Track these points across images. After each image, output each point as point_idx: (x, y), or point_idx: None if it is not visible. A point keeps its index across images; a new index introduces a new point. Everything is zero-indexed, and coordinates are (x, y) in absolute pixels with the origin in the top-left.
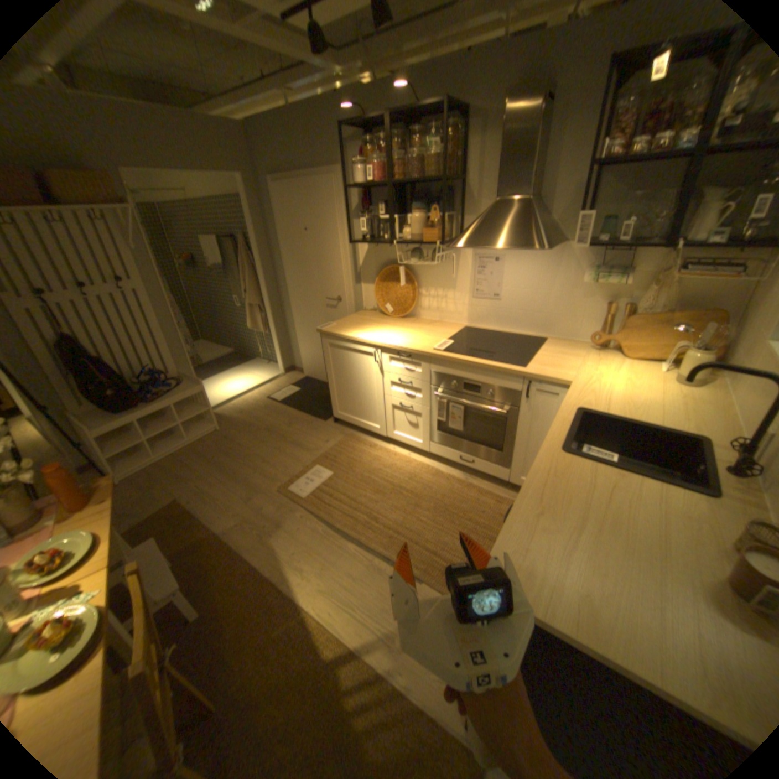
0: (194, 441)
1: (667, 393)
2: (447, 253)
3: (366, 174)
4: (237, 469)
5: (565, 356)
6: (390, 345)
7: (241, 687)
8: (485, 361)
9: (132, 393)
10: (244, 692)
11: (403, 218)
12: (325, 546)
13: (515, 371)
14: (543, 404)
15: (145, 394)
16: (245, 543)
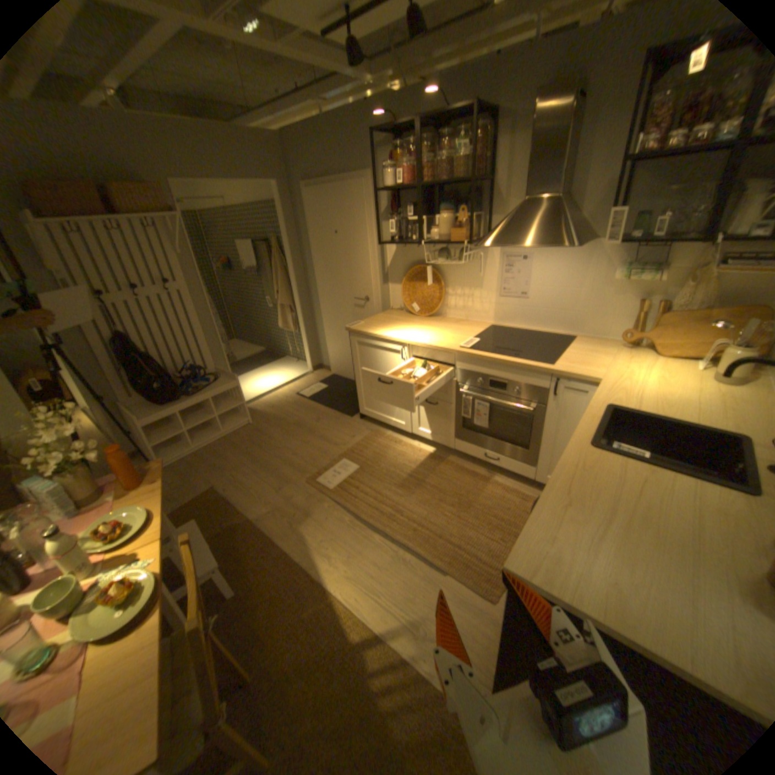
0: (229, 433)
1: (705, 392)
2: (475, 252)
3: (395, 177)
4: (269, 459)
5: (595, 353)
6: (417, 342)
7: (274, 661)
8: (512, 358)
9: (174, 386)
10: (277, 666)
11: (431, 219)
12: (352, 535)
13: (543, 368)
14: (572, 402)
15: (186, 387)
16: (277, 529)
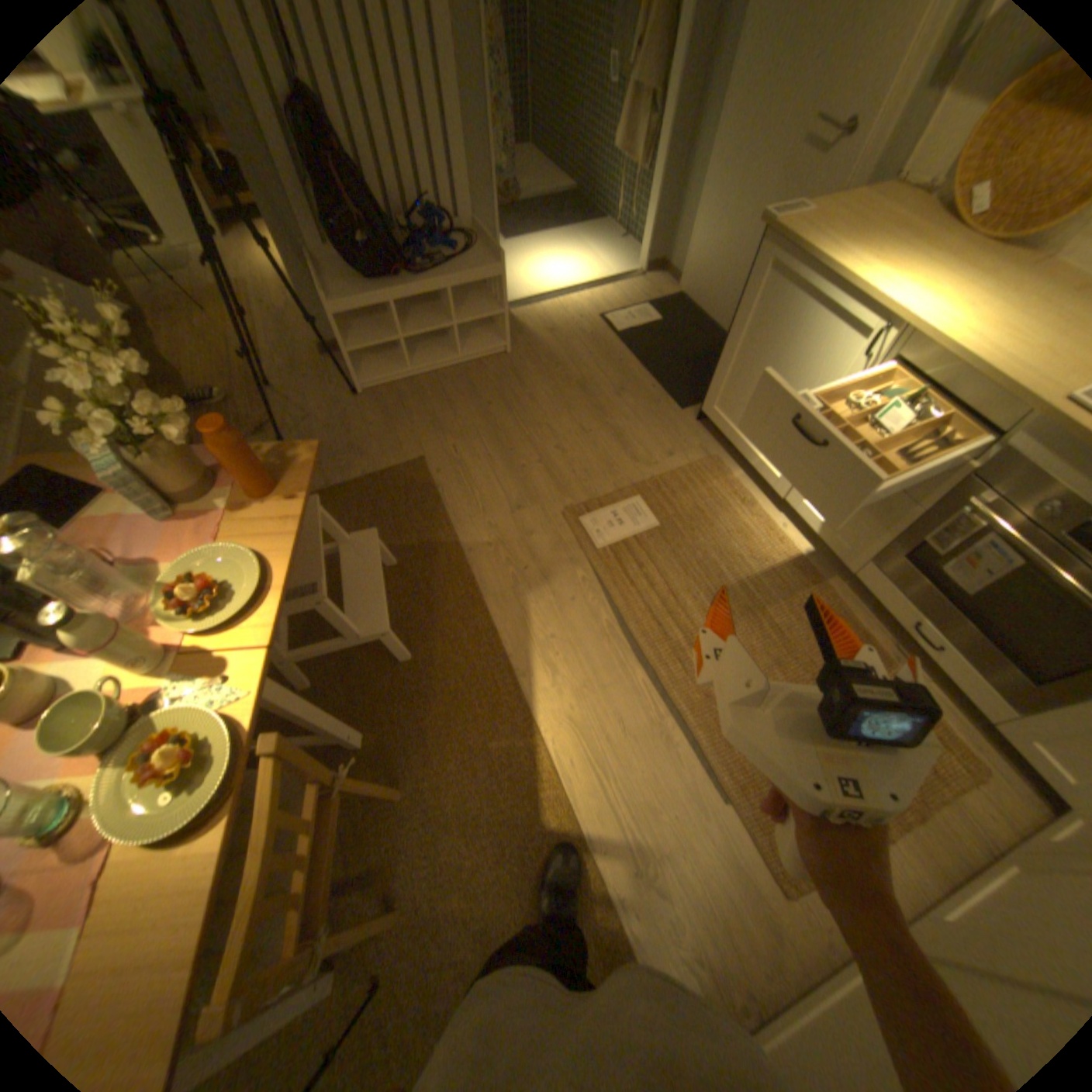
0: (471, 362)
1: None
2: None
3: None
4: (517, 442)
5: None
6: (943, 331)
7: (435, 791)
8: None
9: (397, 241)
10: (437, 800)
11: None
12: (604, 651)
13: None
14: None
15: (415, 251)
16: (494, 582)
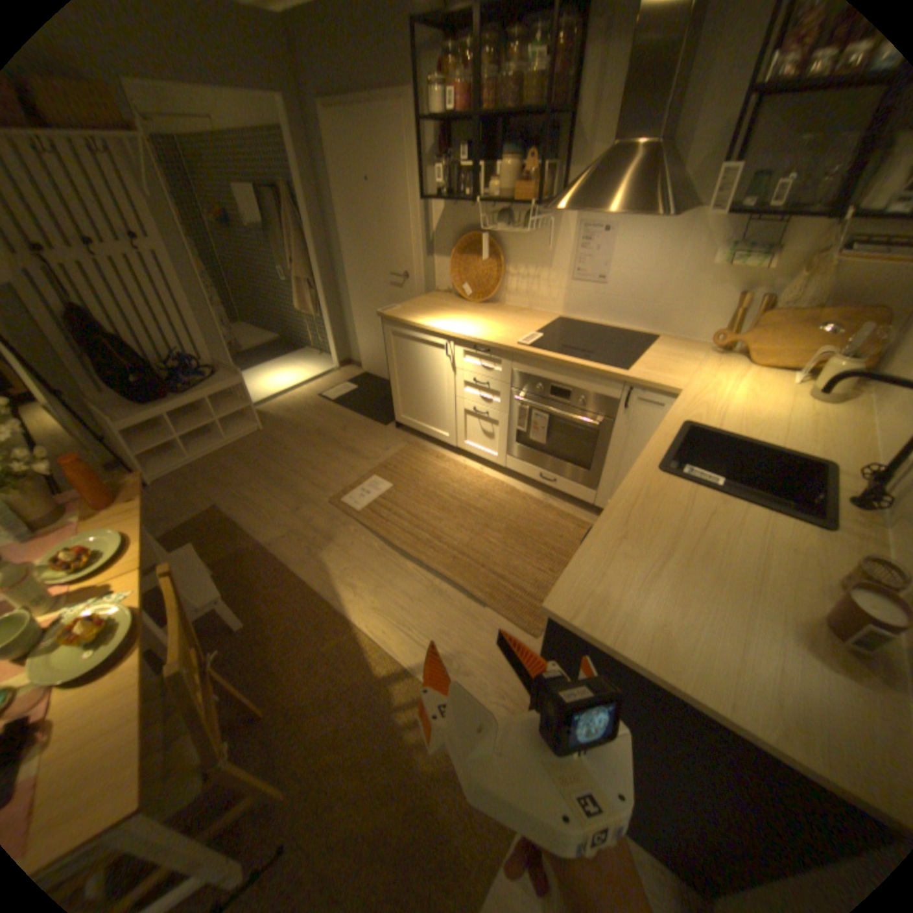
0: (234, 442)
1: (796, 410)
2: (545, 218)
3: (445, 100)
4: (283, 475)
5: (678, 359)
6: (465, 335)
7: (288, 697)
8: (579, 360)
9: (158, 381)
10: (291, 702)
11: (490, 167)
12: (381, 563)
13: (614, 374)
14: (644, 417)
15: (173, 383)
16: (292, 556)
